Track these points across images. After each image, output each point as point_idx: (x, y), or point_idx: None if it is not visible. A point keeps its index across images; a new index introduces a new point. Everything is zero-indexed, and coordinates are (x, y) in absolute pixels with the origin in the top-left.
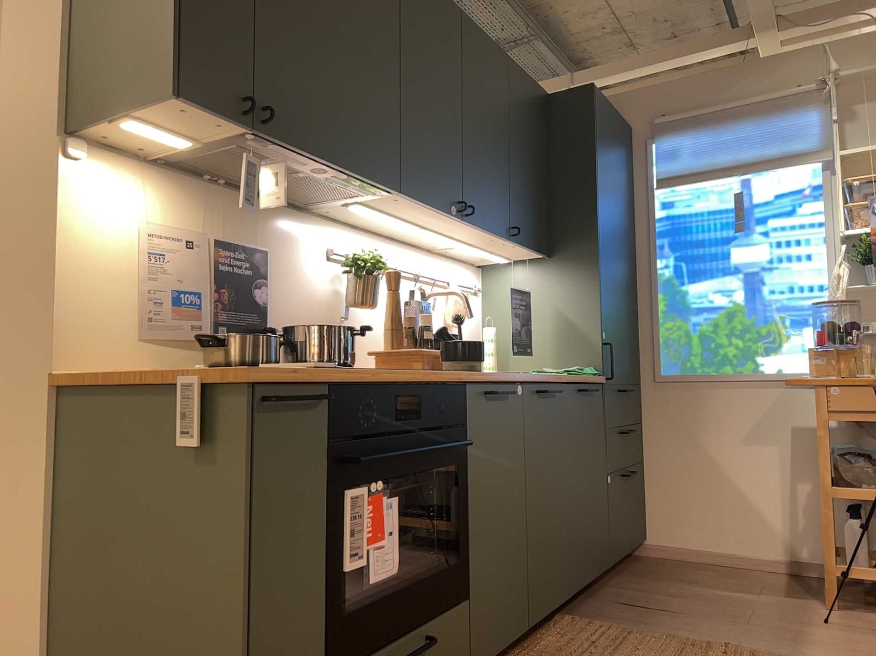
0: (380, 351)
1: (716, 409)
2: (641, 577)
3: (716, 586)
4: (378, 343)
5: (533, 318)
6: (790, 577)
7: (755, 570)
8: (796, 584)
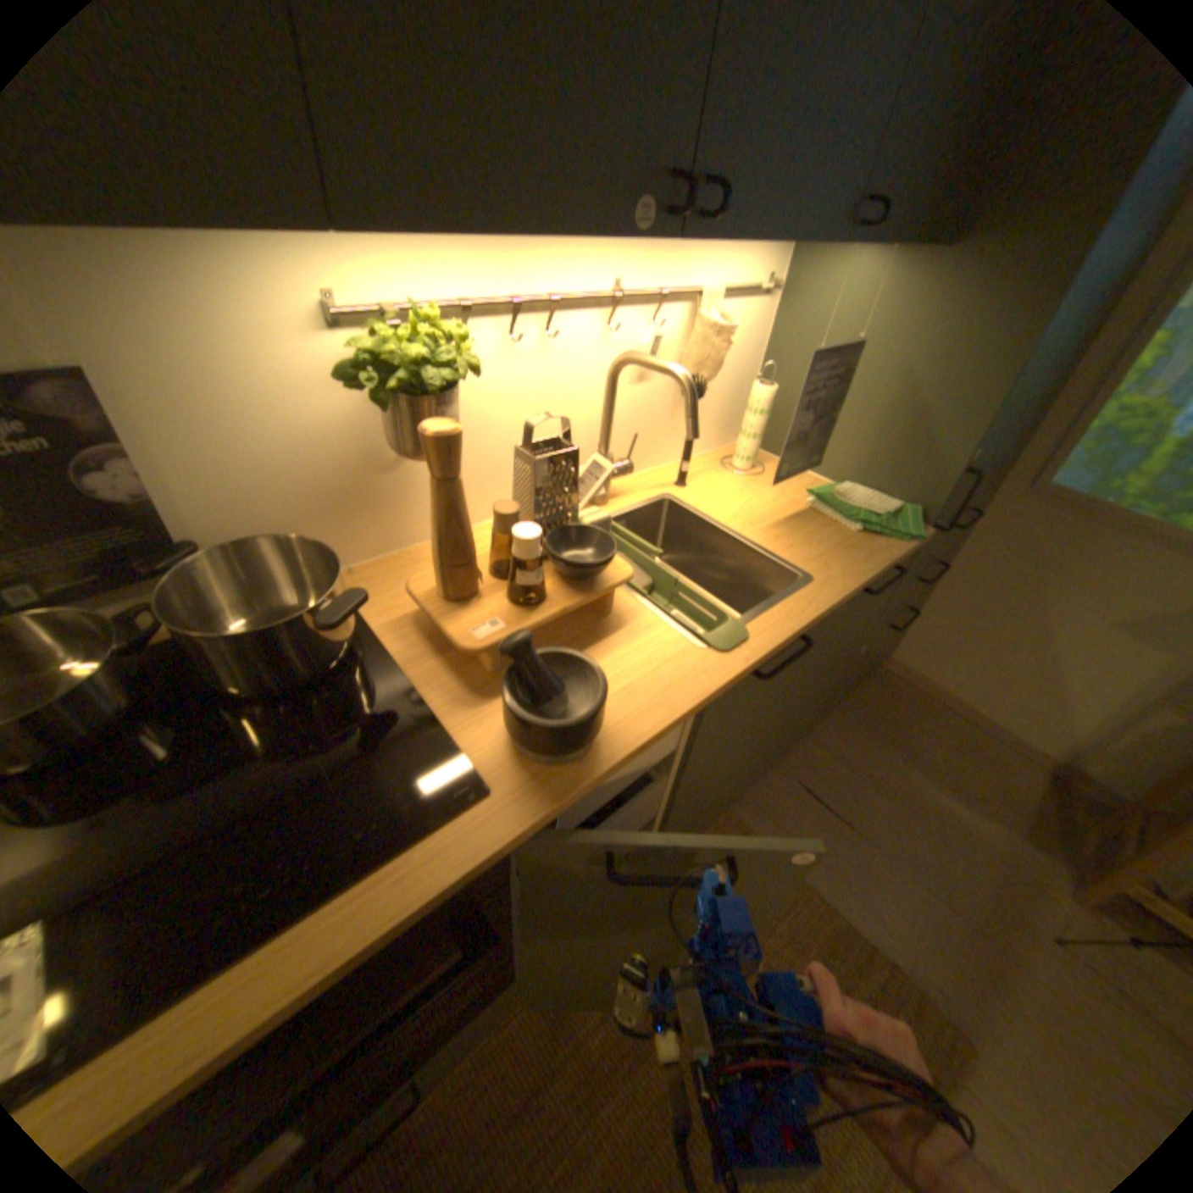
0: (419, 604)
1: (1109, 568)
2: (854, 726)
3: (941, 780)
4: (485, 492)
5: (853, 374)
6: (1050, 787)
7: (1008, 754)
8: (1051, 811)
